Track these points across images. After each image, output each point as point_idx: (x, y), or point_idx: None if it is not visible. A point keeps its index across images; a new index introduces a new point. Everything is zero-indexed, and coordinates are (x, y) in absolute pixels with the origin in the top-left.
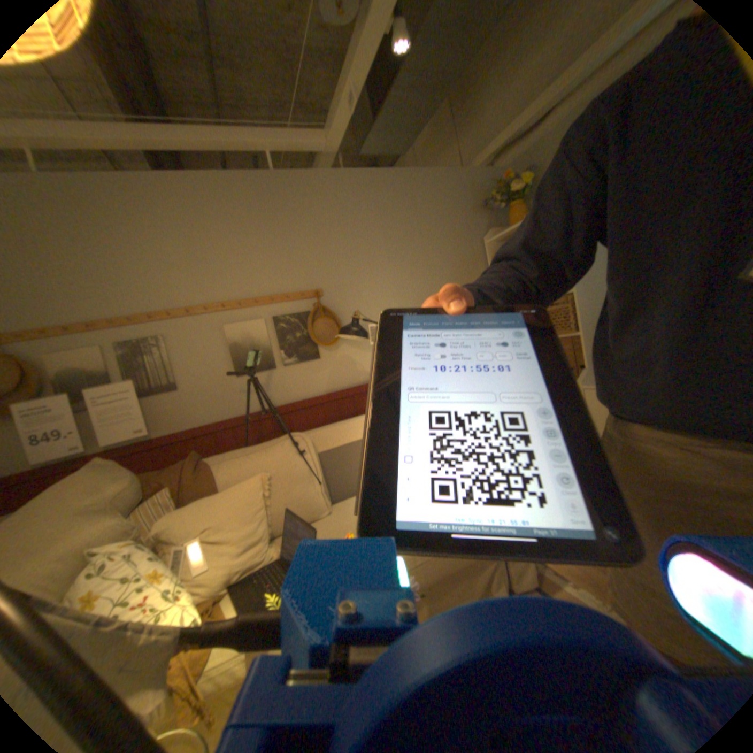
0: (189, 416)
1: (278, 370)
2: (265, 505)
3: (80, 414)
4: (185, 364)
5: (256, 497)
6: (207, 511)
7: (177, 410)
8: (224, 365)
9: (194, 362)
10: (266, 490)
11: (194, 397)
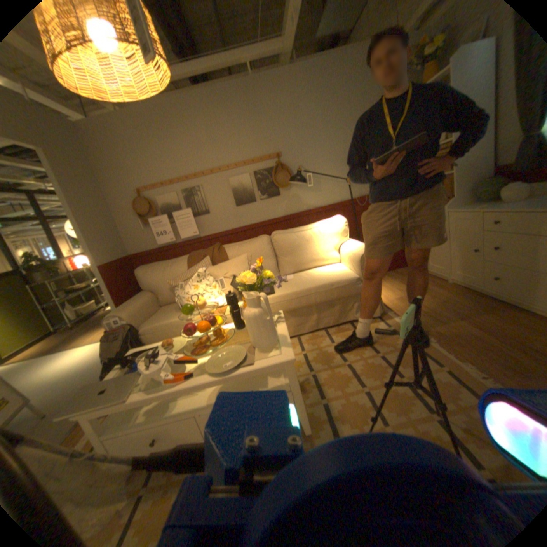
0: (215, 226)
1: (257, 202)
2: (248, 266)
3: (171, 224)
4: (212, 200)
5: (244, 262)
6: (223, 265)
7: (210, 223)
8: (230, 200)
9: (216, 199)
10: (249, 260)
11: (217, 217)
